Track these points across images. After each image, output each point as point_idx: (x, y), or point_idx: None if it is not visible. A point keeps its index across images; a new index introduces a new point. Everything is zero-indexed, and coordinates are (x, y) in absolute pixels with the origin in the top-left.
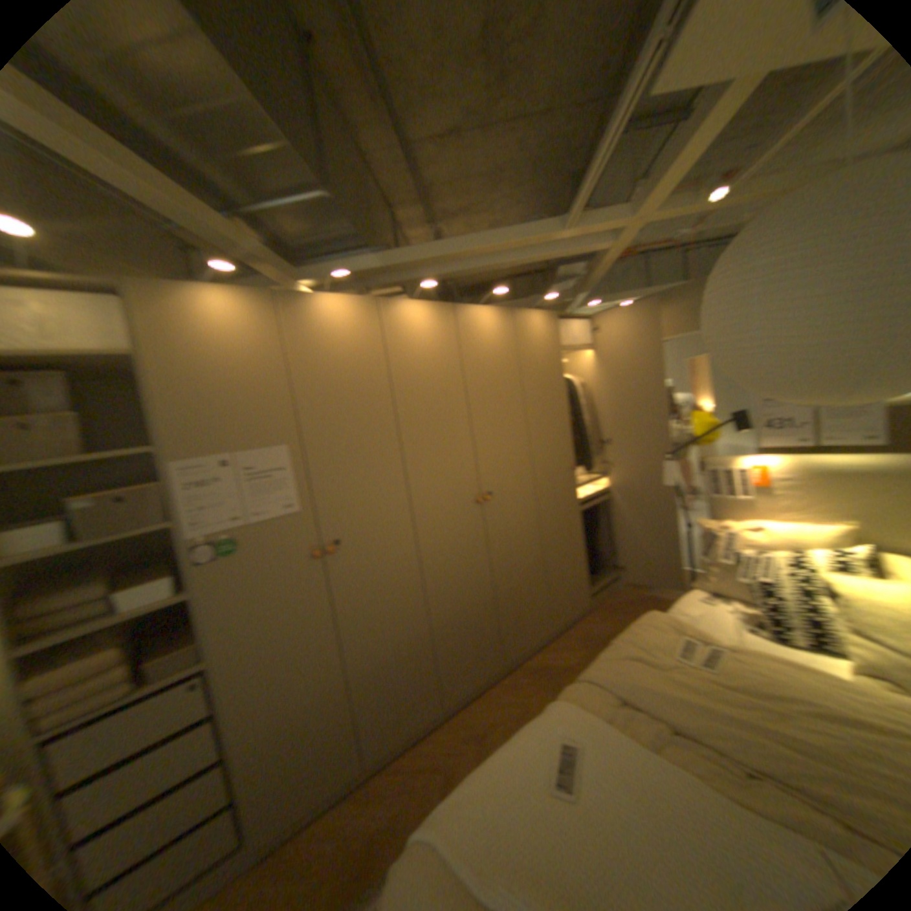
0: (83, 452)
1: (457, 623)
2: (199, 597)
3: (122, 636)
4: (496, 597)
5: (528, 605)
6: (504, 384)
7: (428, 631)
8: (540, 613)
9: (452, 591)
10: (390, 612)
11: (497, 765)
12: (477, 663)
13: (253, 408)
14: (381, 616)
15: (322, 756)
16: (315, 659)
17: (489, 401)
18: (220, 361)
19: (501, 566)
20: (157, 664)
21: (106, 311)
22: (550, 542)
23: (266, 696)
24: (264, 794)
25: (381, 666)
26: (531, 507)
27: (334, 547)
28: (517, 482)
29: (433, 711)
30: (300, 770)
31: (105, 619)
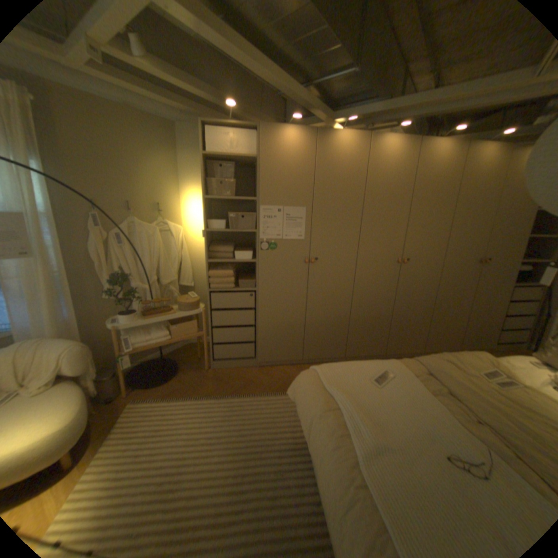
0: (233, 195)
1: (364, 320)
2: (258, 262)
3: (232, 268)
4: (391, 317)
5: (411, 330)
6: (442, 193)
7: (347, 316)
8: (417, 338)
9: (366, 303)
10: (331, 299)
11: (351, 363)
12: (369, 344)
13: (293, 187)
14: (326, 299)
15: (287, 344)
16: (293, 305)
17: (426, 203)
18: (285, 162)
19: (400, 302)
20: (241, 281)
21: (249, 136)
22: (440, 301)
23: (272, 310)
24: (264, 345)
25: (320, 321)
26: (434, 276)
27: (313, 260)
28: (429, 258)
29: (339, 353)
30: (278, 344)
31: (229, 259)
